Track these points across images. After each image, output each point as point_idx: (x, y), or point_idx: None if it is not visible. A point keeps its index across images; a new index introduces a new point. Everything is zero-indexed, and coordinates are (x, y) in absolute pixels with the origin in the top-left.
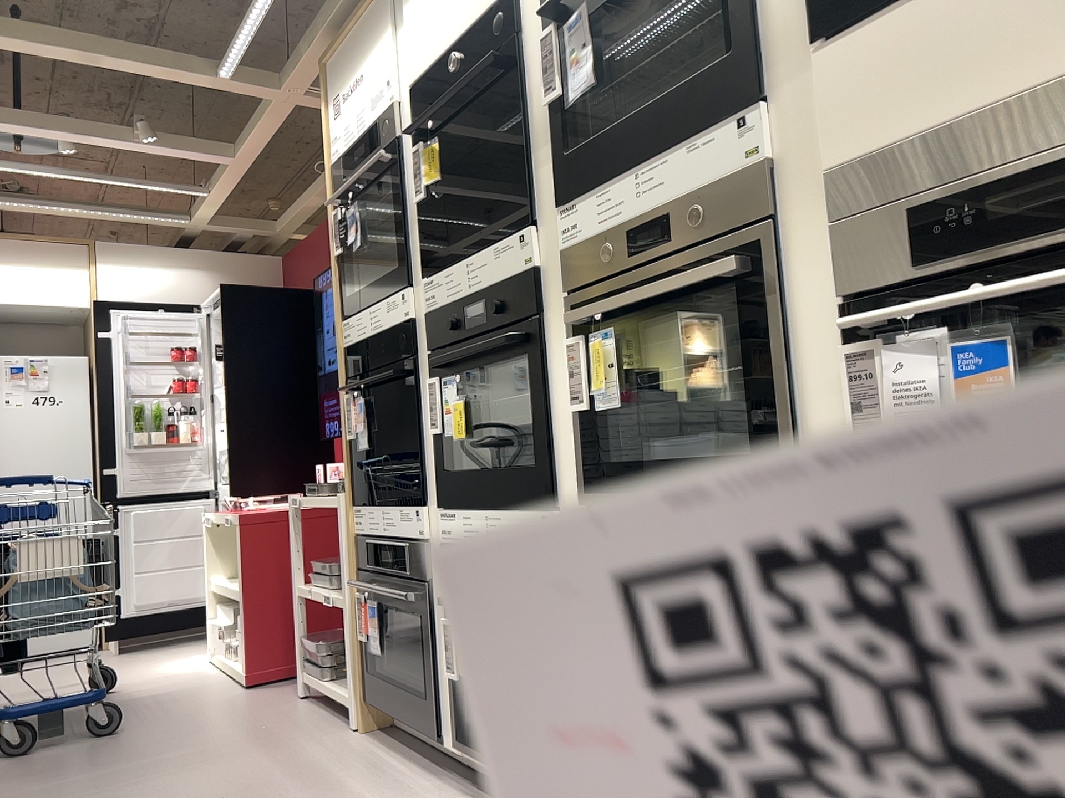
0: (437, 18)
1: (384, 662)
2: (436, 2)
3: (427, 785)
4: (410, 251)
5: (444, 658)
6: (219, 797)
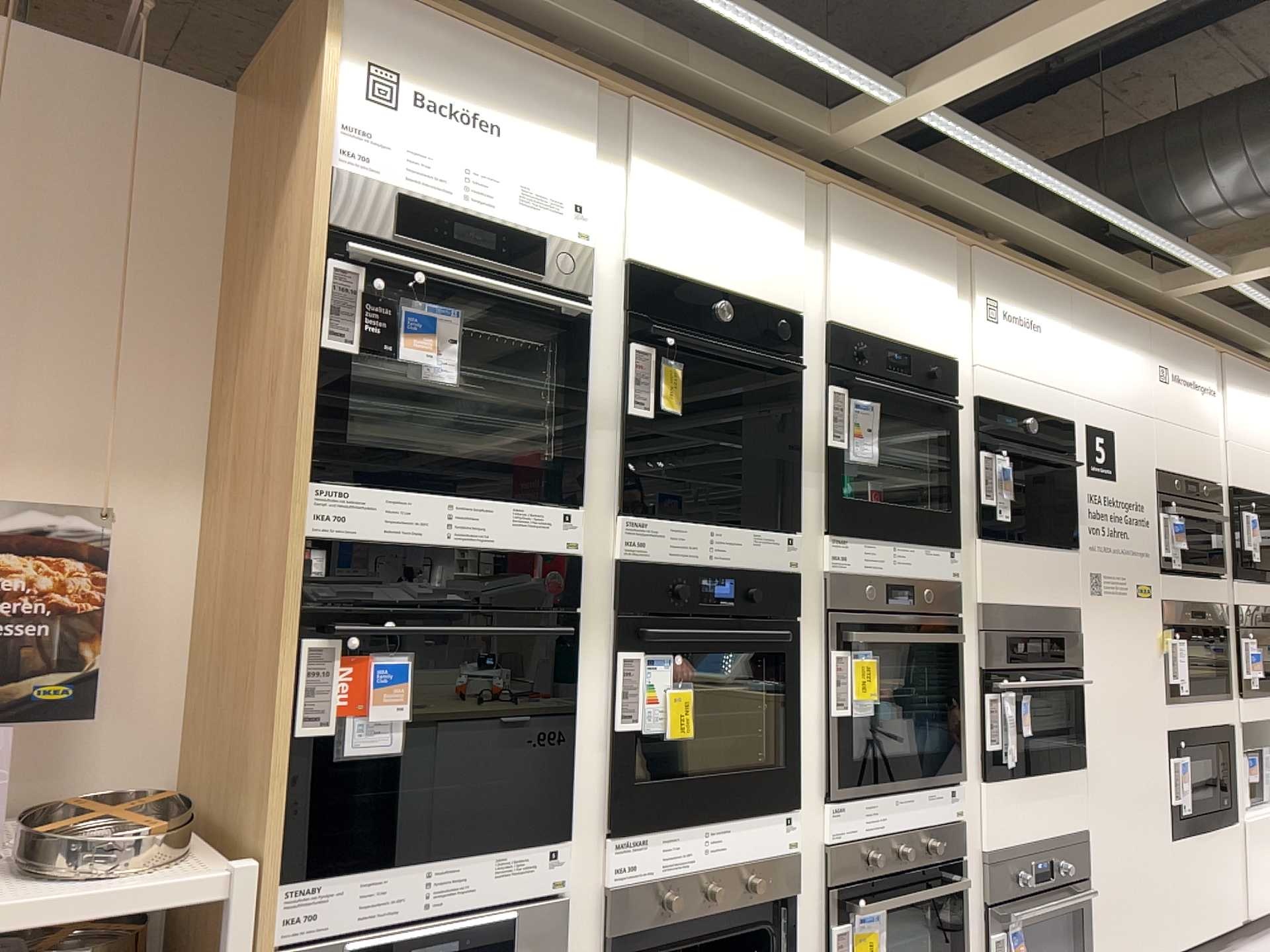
0: (698, 248)
1: None
2: (698, 230)
3: None
4: (589, 462)
5: None
6: None
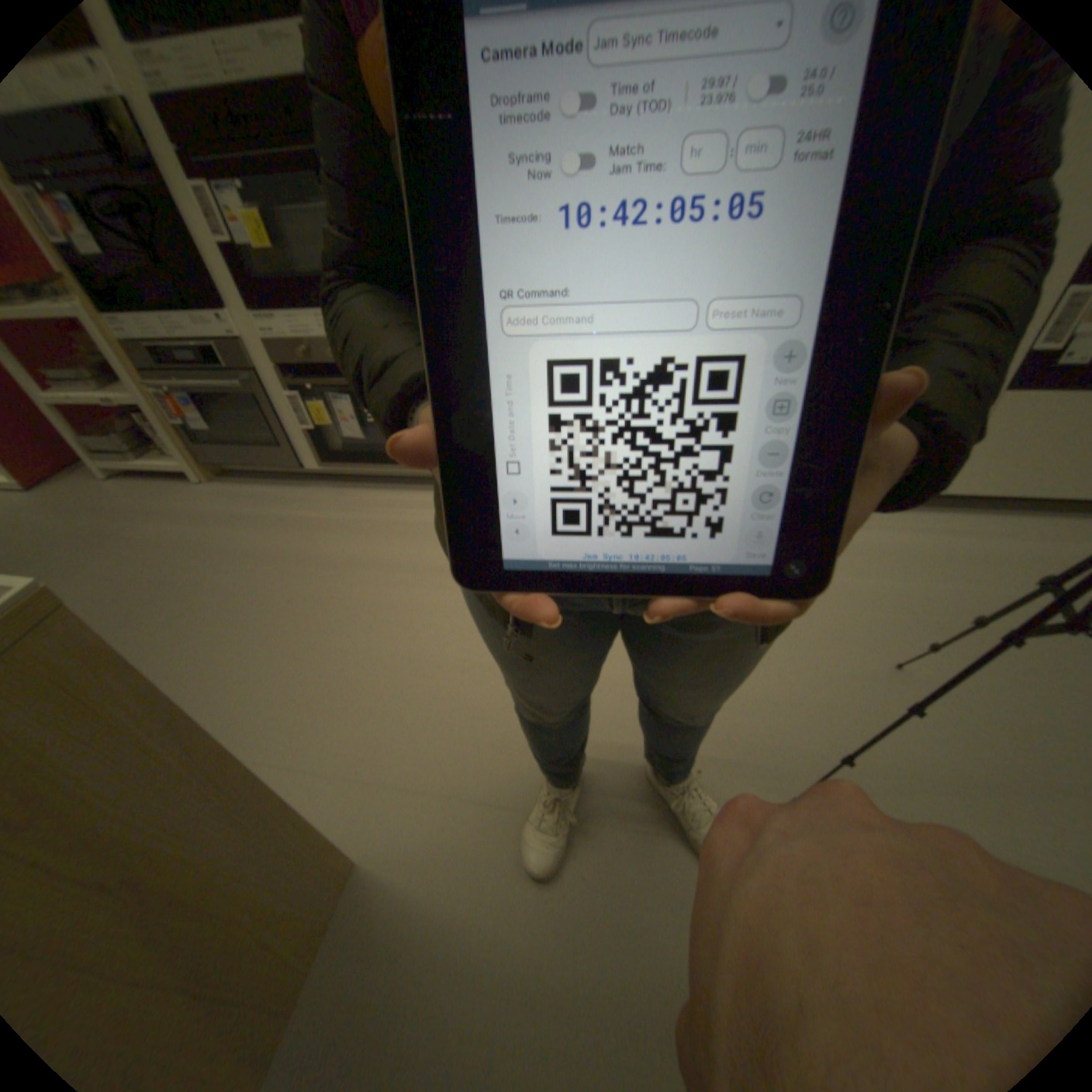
0: None
1: (202, 434)
2: None
3: (305, 492)
4: None
5: (289, 417)
6: (160, 557)
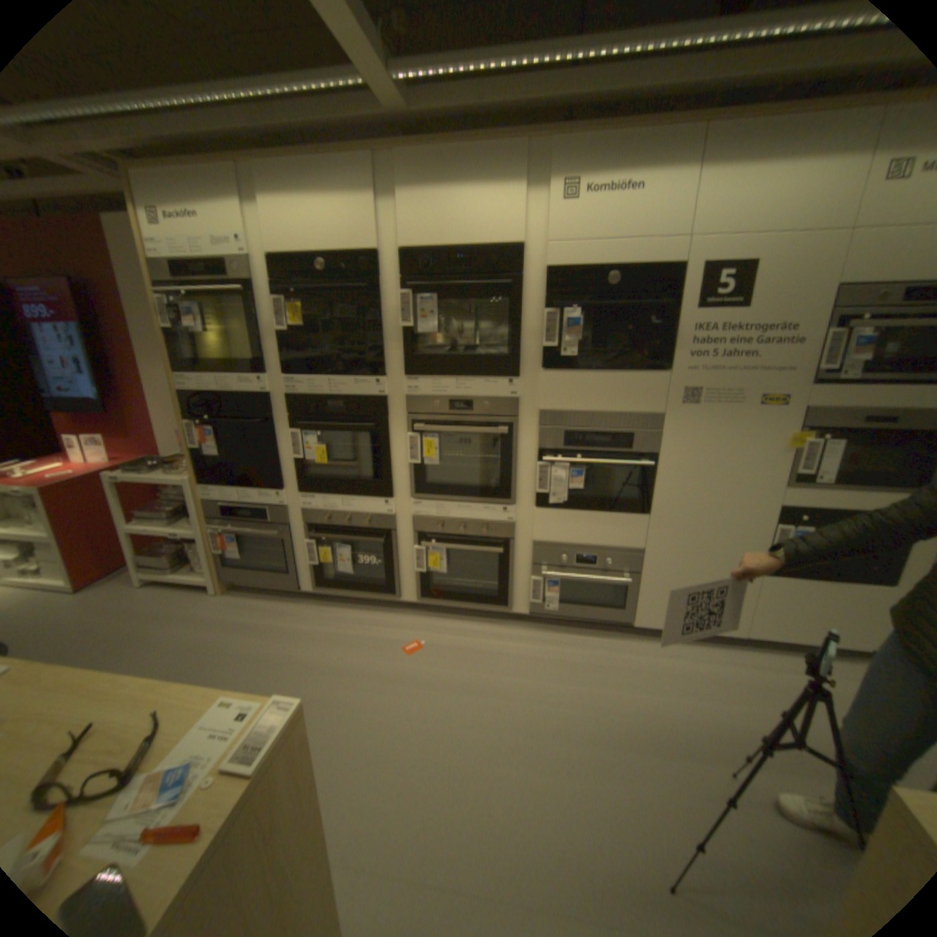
0: (301, 228)
1: (231, 563)
2: (300, 216)
3: (297, 611)
4: (265, 356)
5: (302, 558)
6: (182, 661)
